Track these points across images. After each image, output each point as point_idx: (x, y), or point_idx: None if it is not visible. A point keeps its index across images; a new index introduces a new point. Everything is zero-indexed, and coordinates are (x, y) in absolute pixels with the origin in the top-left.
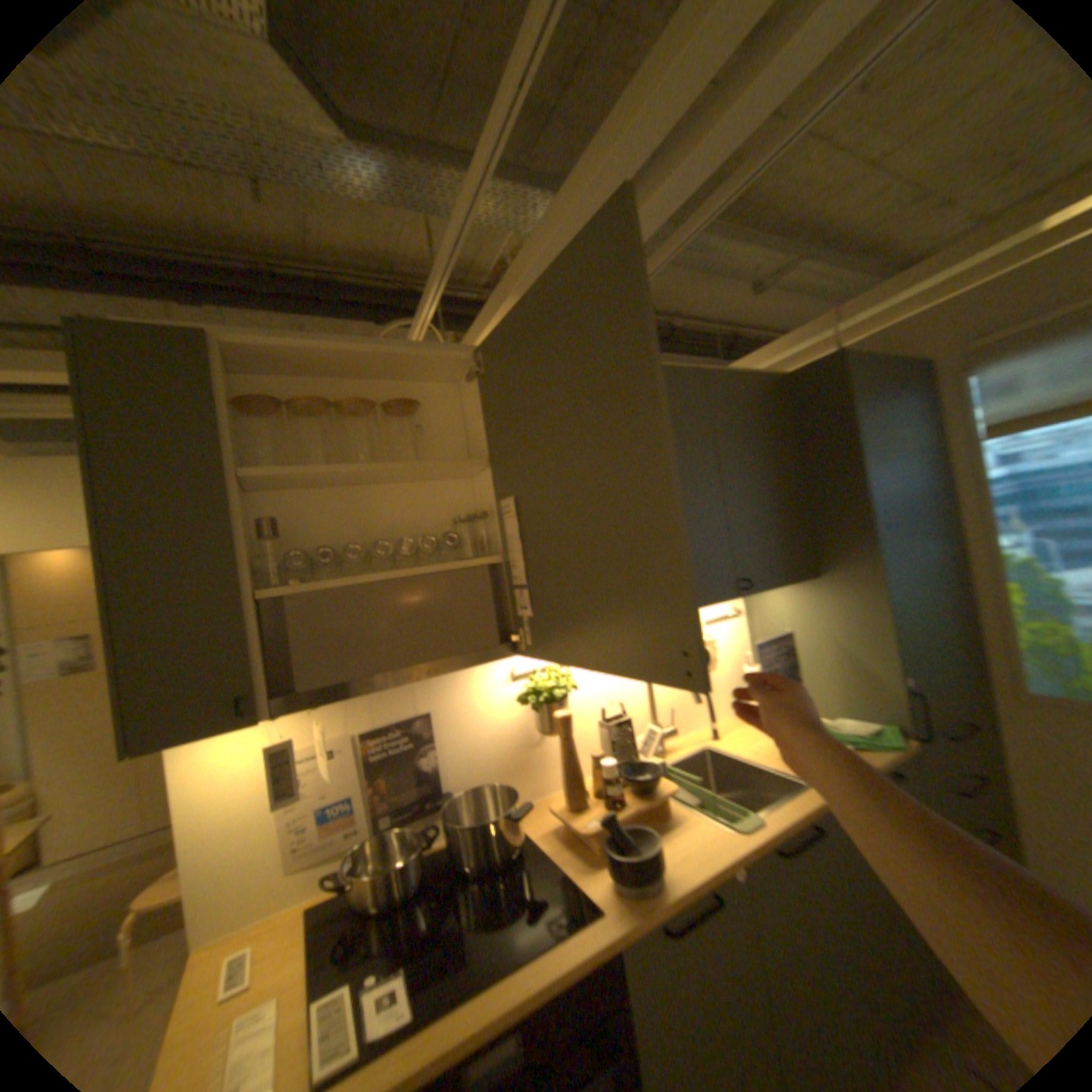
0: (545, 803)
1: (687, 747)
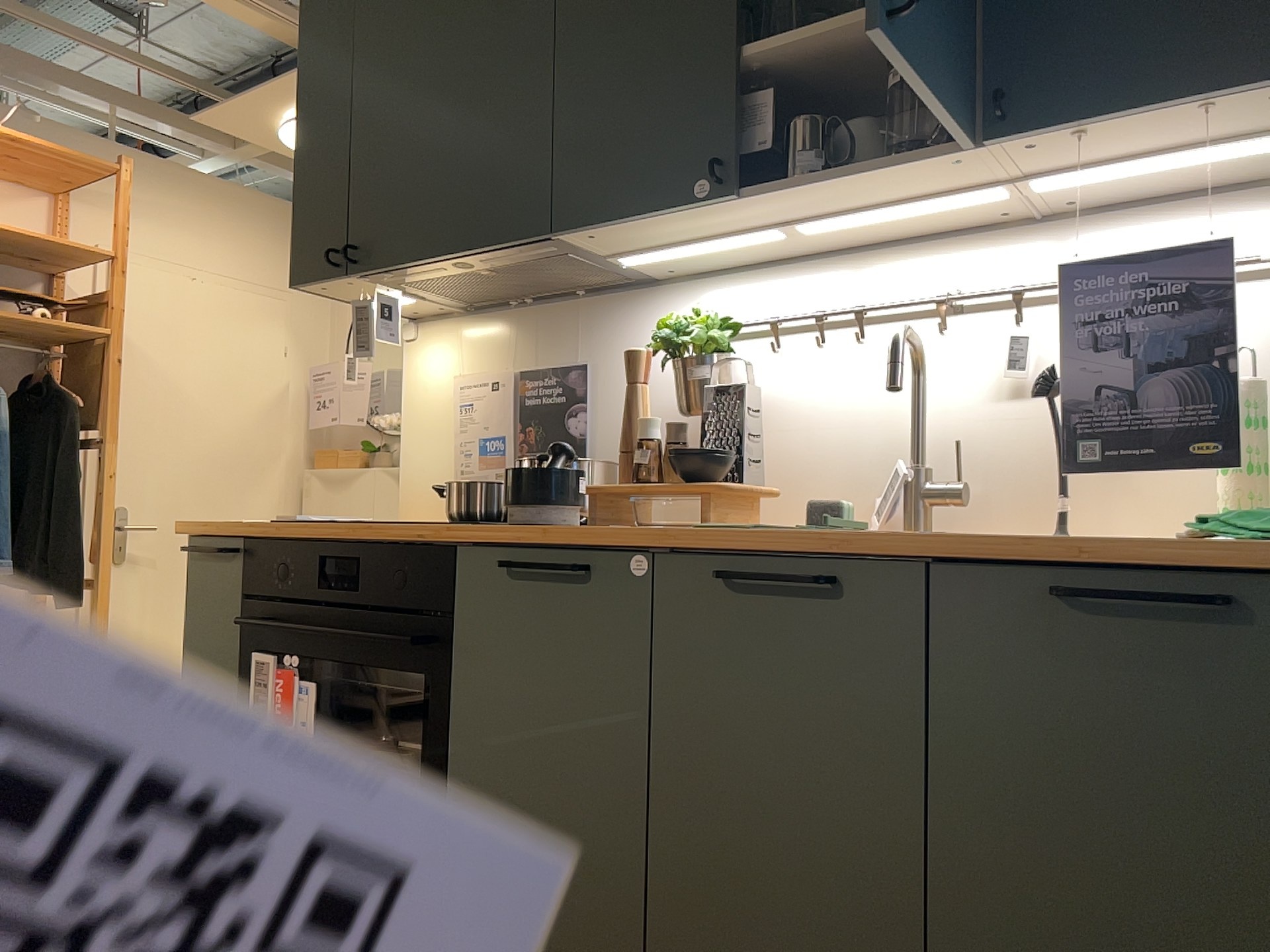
0: None
1: None
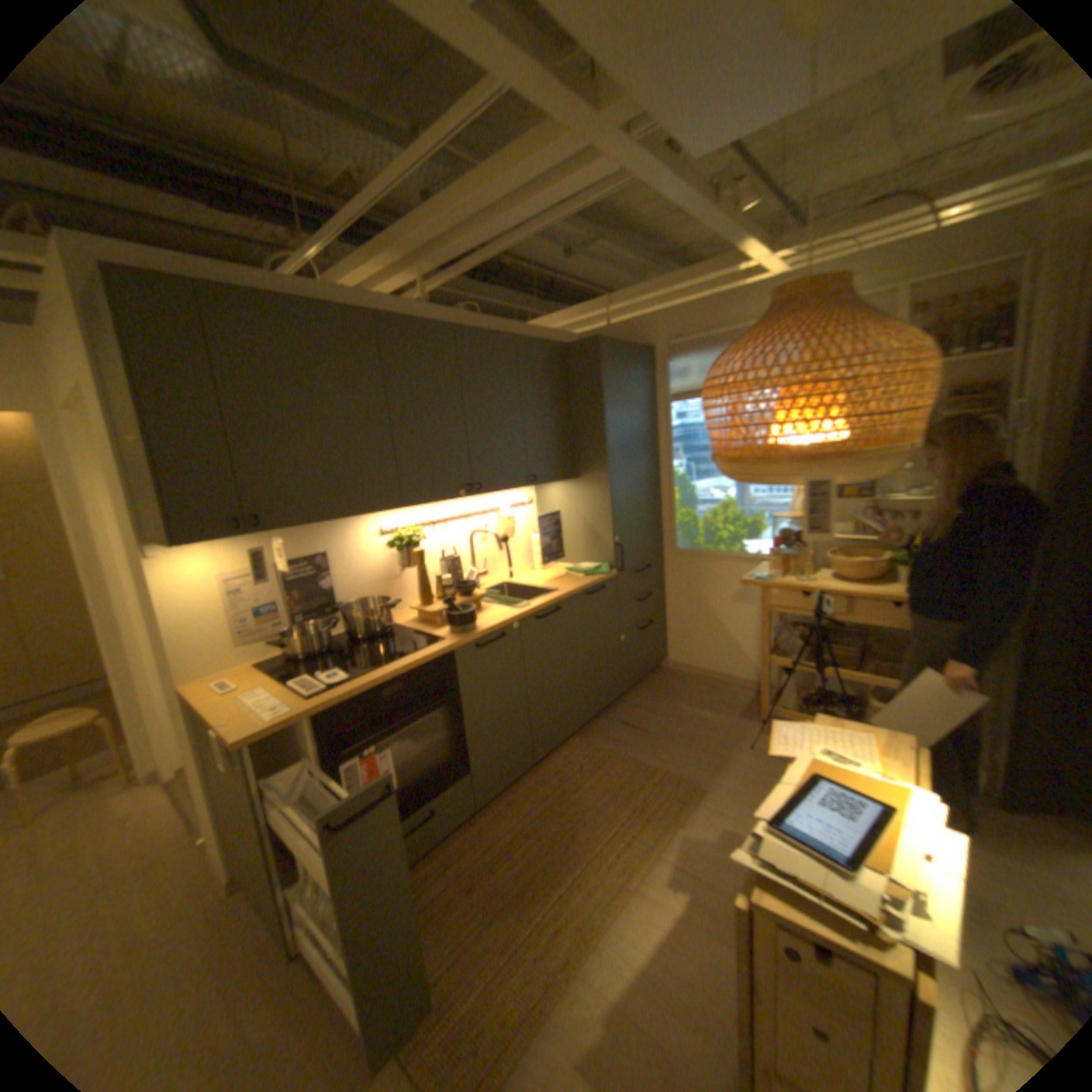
0: (404, 612)
1: (494, 583)
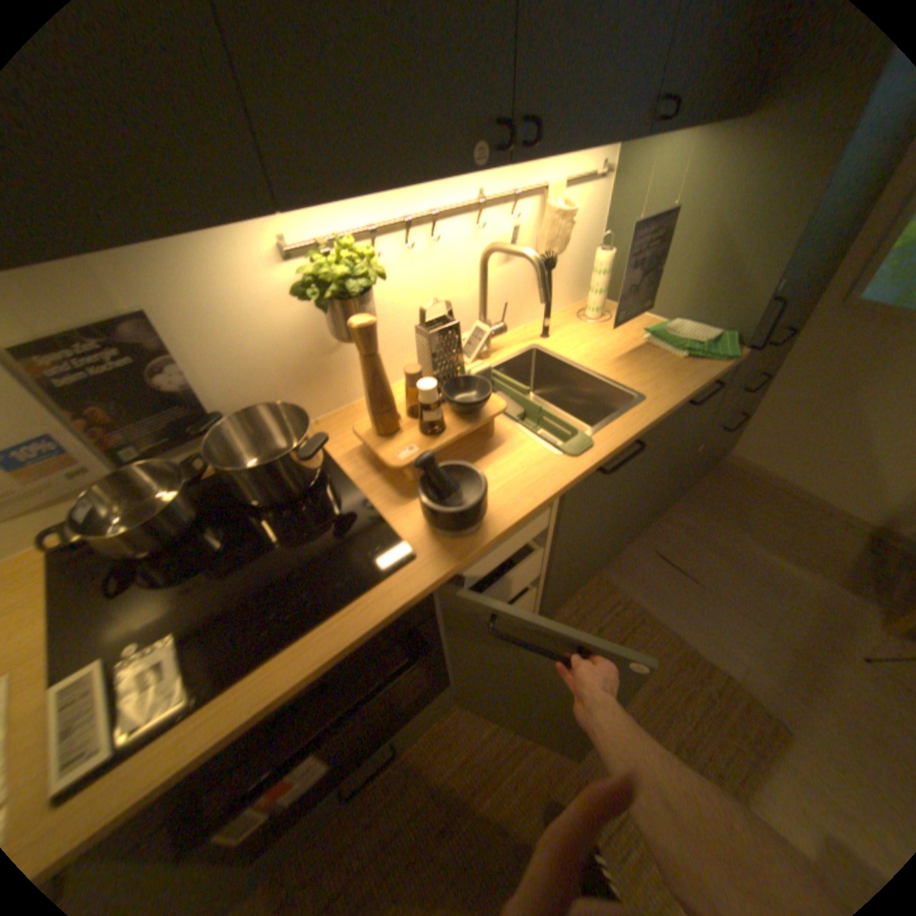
0: (353, 410)
1: (514, 344)
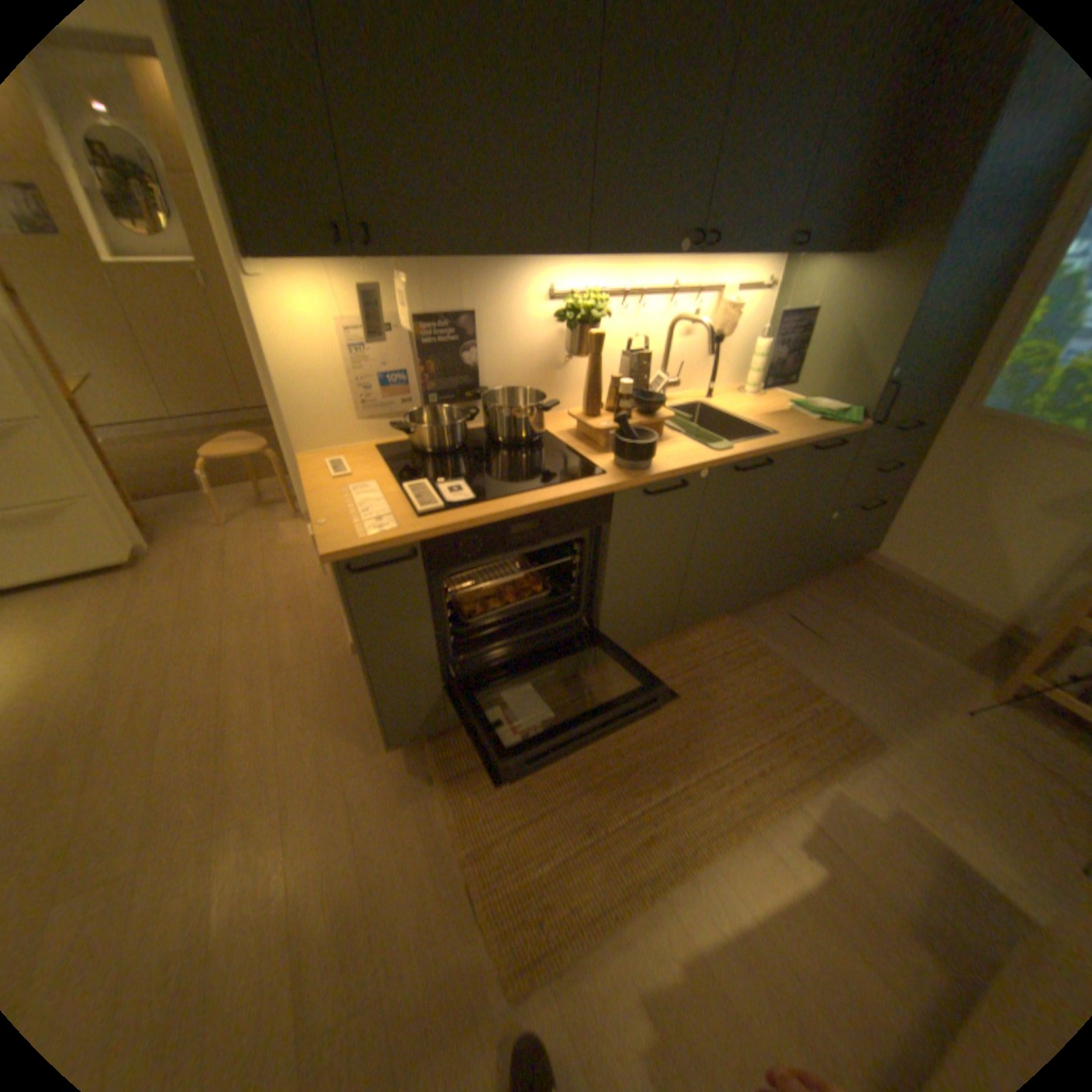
0: (559, 416)
1: (682, 400)
